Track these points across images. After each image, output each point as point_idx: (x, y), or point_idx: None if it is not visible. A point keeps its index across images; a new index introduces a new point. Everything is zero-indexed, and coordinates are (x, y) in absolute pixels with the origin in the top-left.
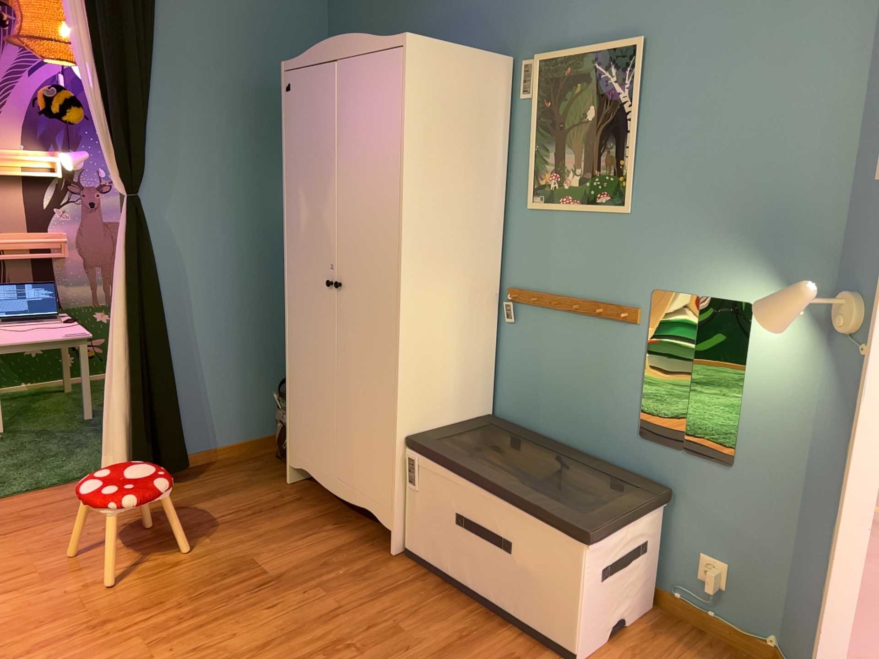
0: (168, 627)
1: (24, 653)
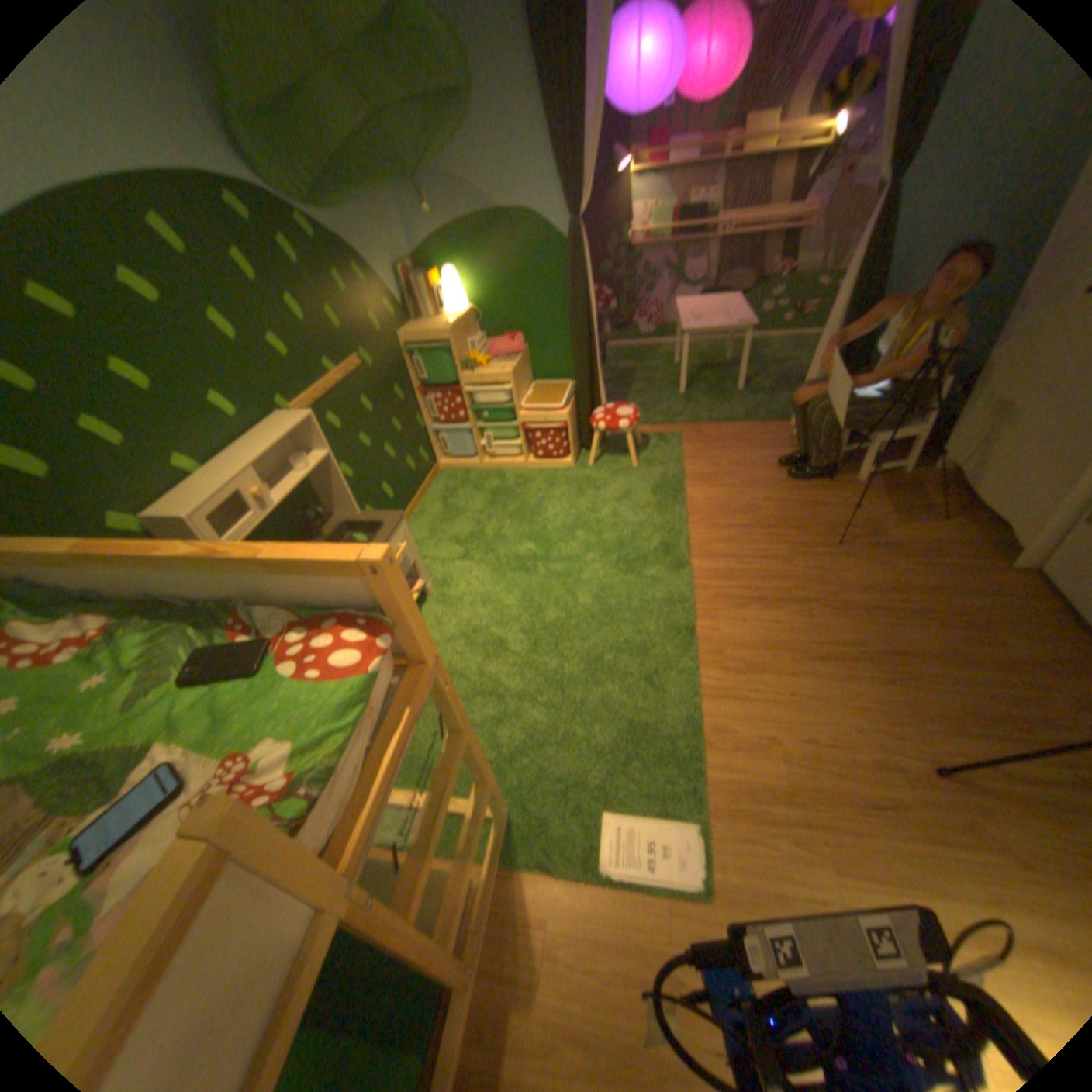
0: (806, 547)
1: (725, 527)
